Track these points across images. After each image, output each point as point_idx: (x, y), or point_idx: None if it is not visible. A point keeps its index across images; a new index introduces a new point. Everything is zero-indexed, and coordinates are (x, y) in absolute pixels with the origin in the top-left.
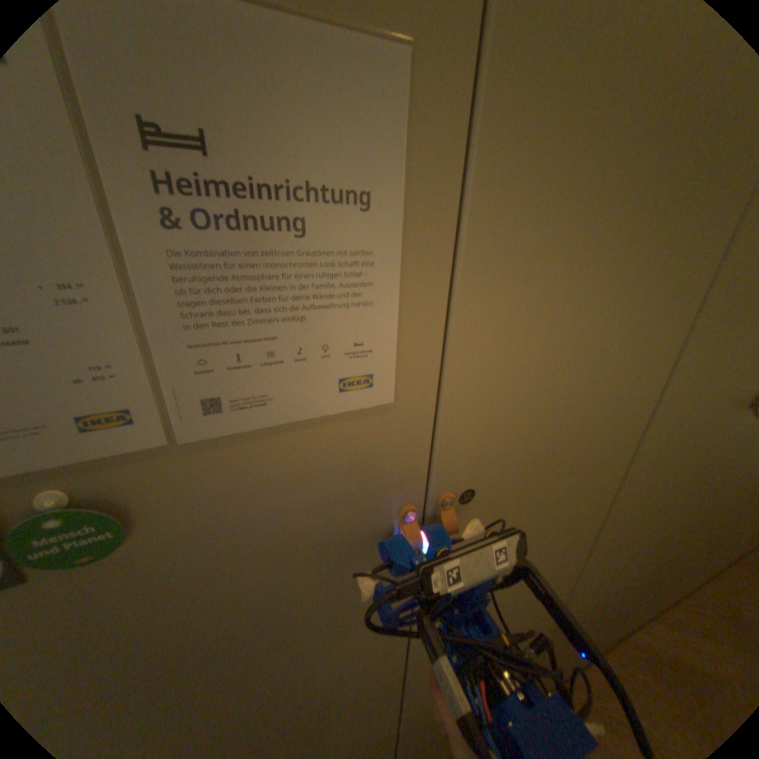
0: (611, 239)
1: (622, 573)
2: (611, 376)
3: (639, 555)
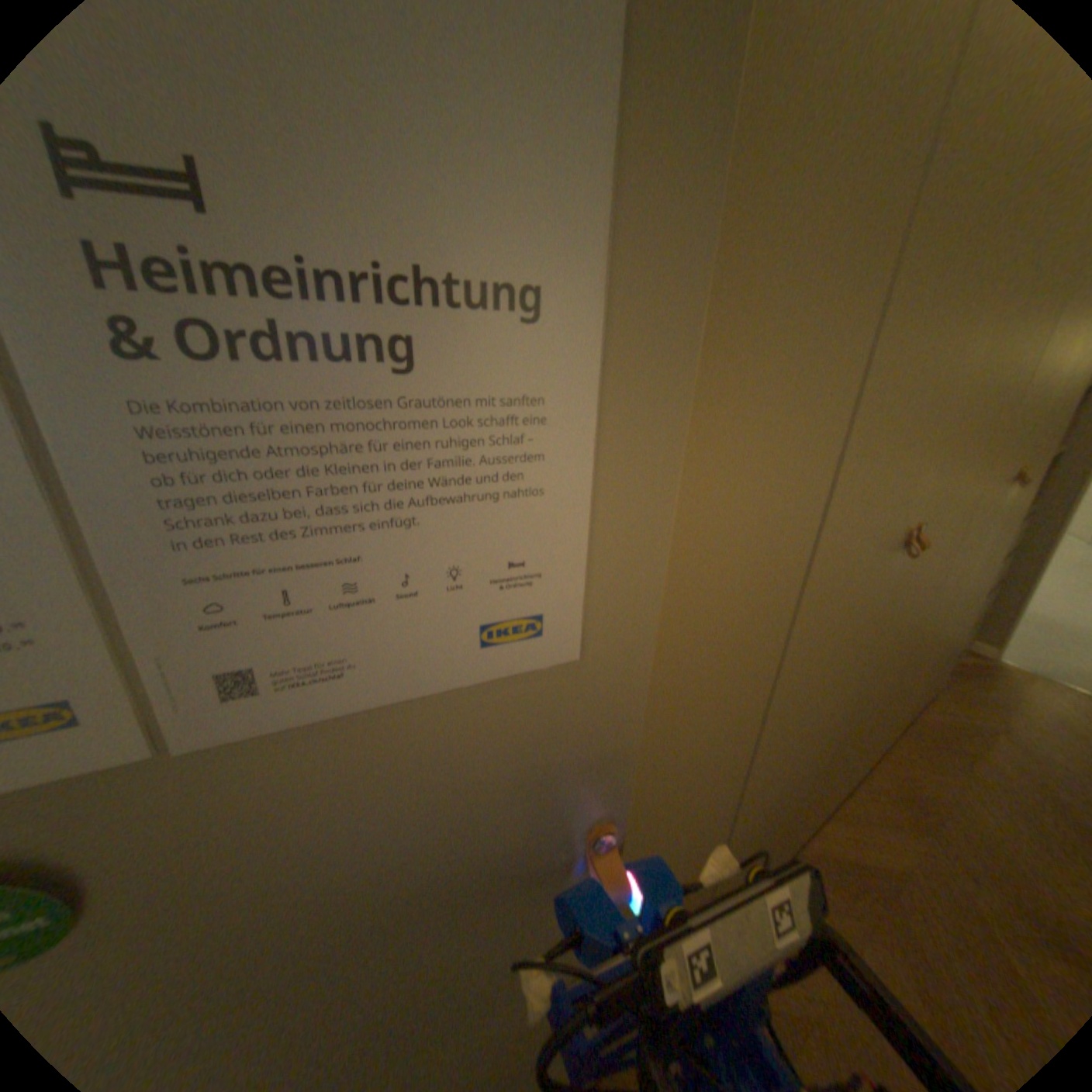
0: (749, 356)
1: (791, 768)
2: (761, 523)
3: (807, 742)
